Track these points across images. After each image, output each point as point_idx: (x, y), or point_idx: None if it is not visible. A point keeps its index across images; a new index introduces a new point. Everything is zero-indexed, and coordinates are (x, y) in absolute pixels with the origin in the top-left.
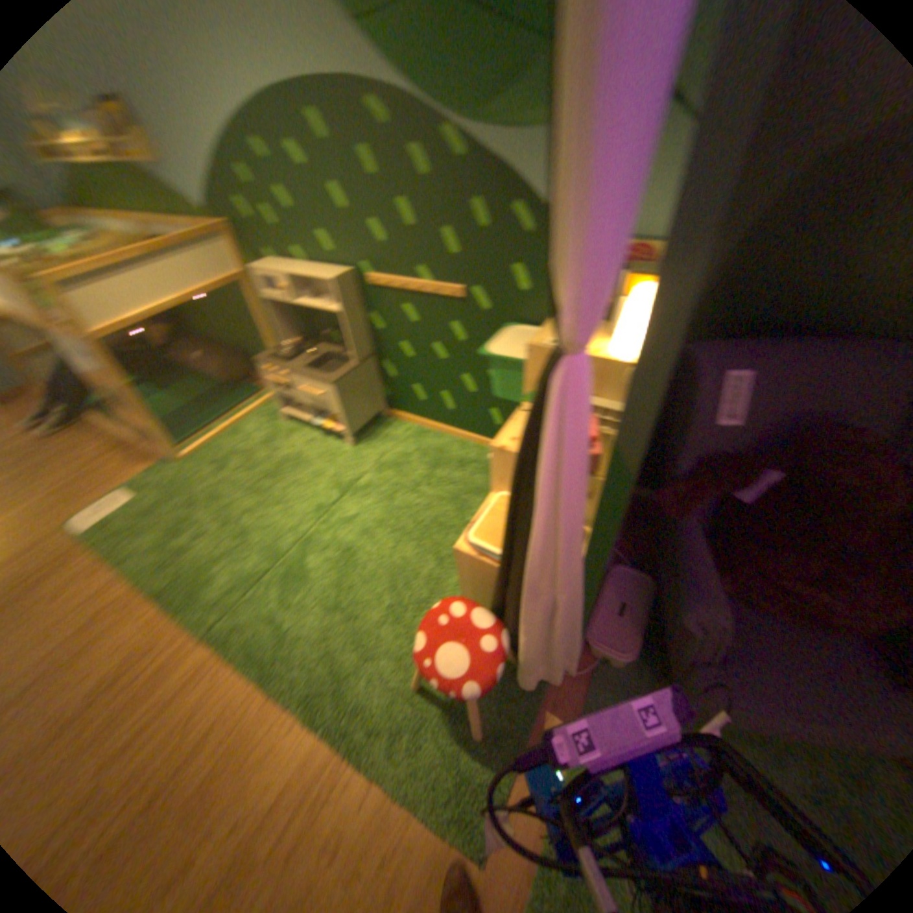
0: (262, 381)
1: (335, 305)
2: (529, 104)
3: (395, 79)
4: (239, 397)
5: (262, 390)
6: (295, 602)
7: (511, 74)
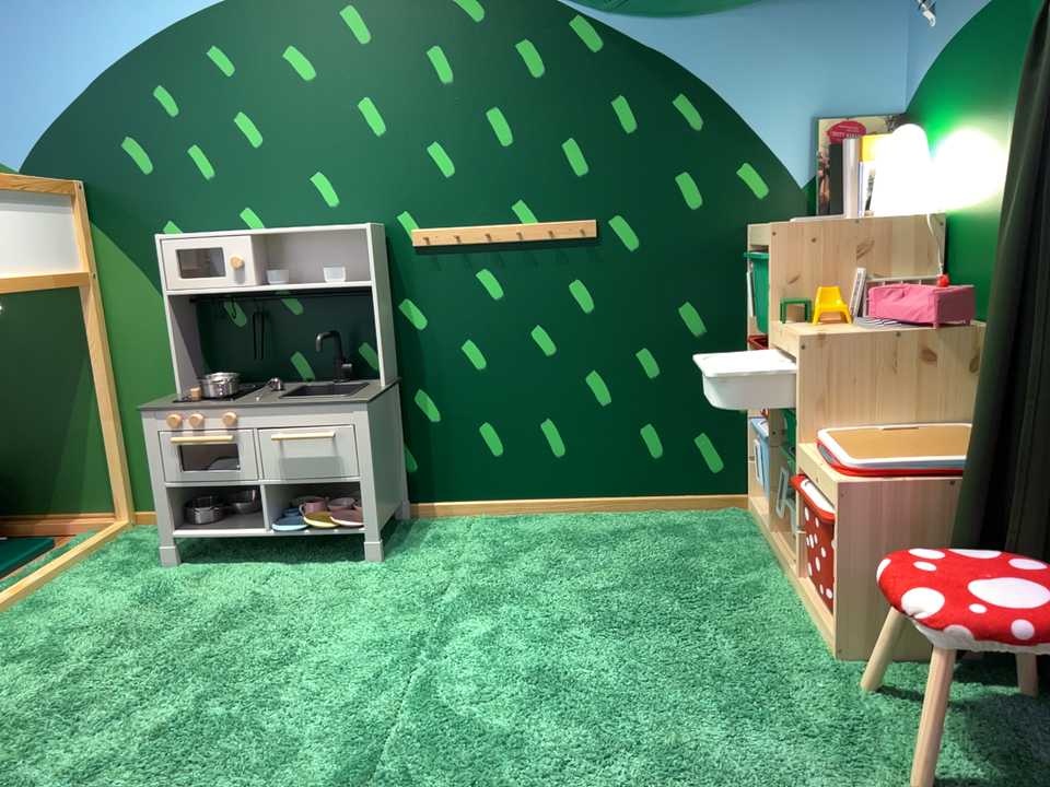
0: (50, 530)
1: (351, 281)
2: None
3: None
4: (5, 556)
5: (57, 543)
6: (512, 774)
7: None
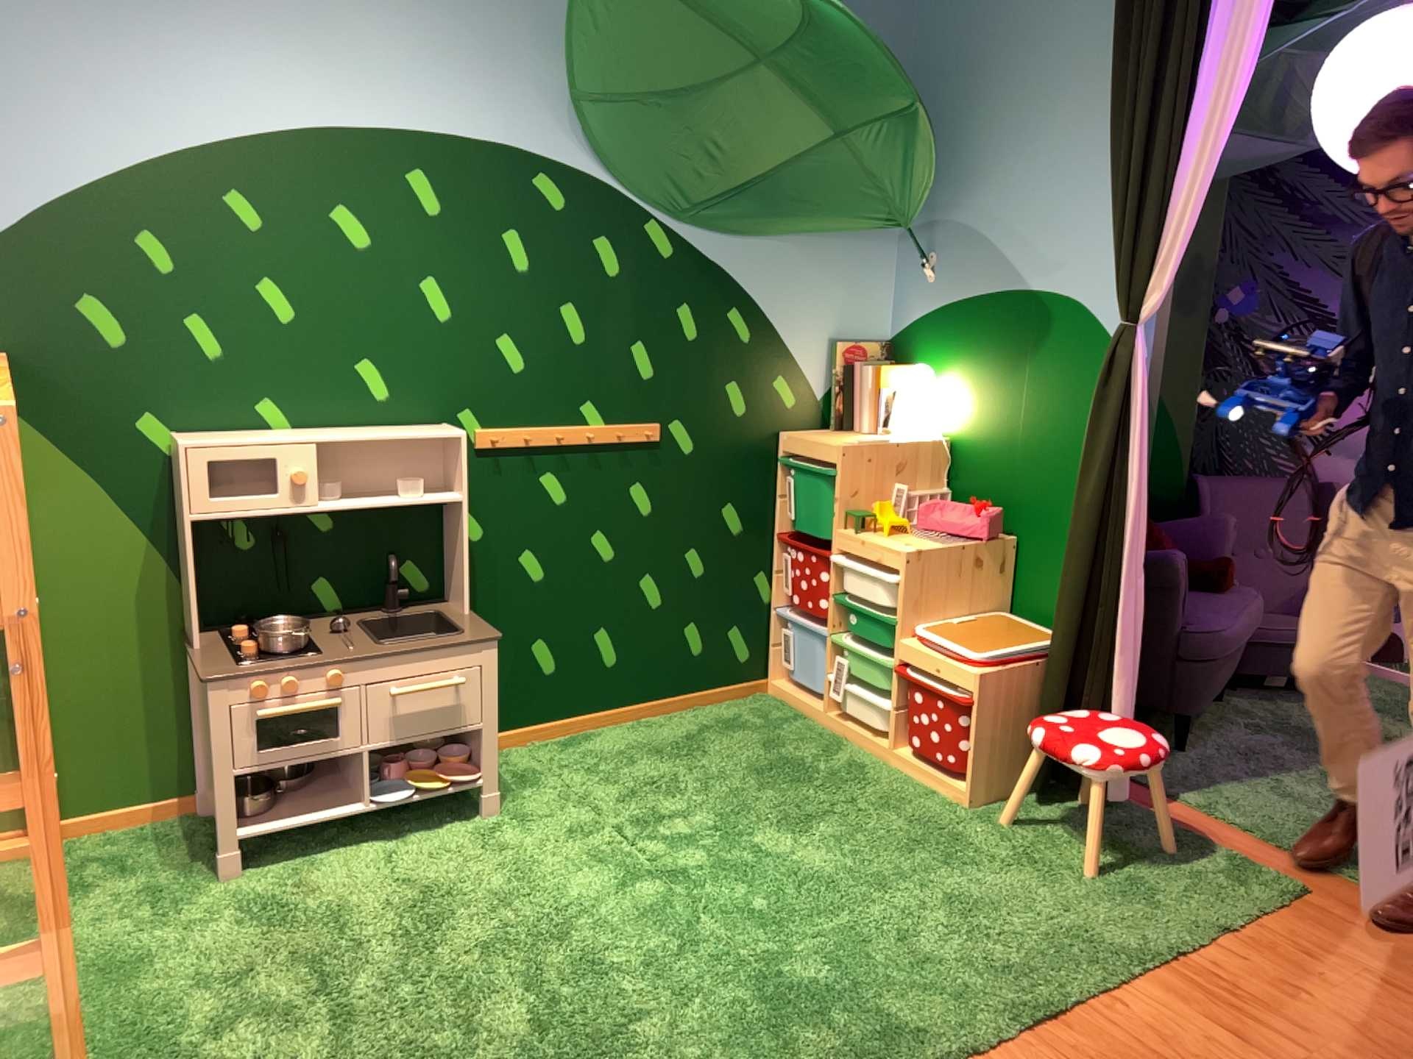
0: None
1: (426, 494)
2: (761, 221)
3: (597, 173)
4: None
5: None
6: (862, 937)
7: (738, 195)
